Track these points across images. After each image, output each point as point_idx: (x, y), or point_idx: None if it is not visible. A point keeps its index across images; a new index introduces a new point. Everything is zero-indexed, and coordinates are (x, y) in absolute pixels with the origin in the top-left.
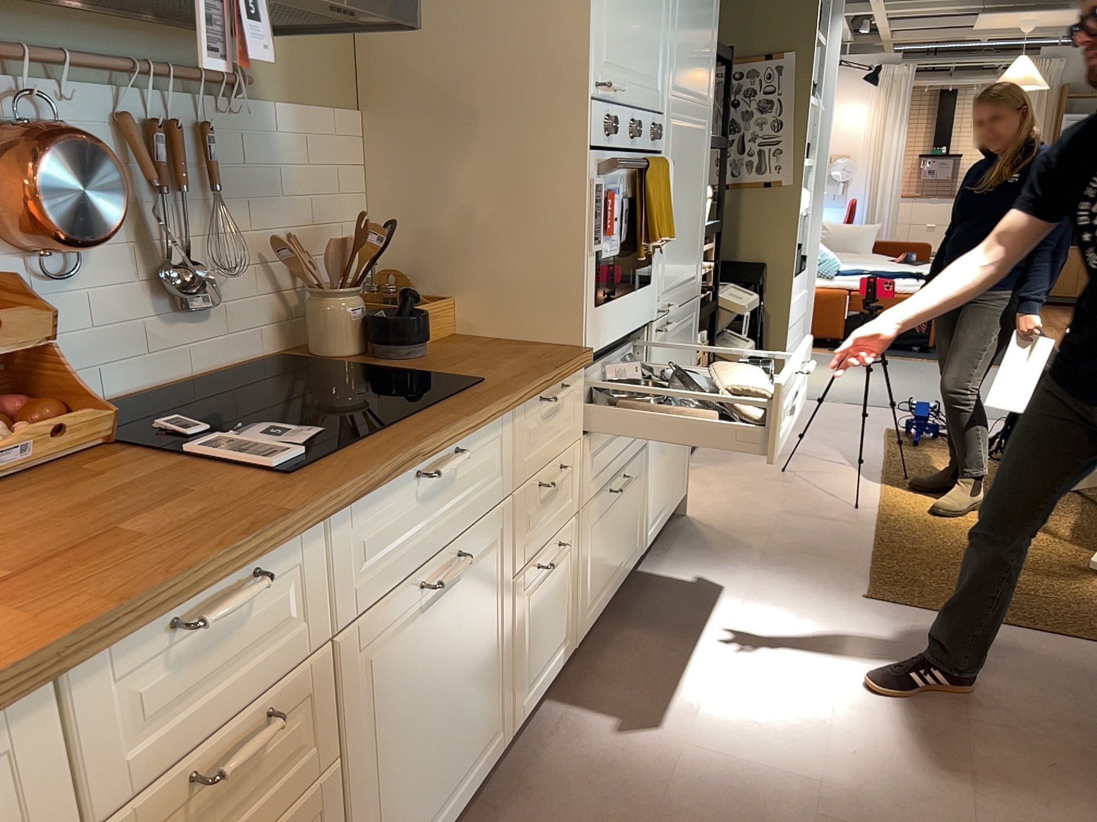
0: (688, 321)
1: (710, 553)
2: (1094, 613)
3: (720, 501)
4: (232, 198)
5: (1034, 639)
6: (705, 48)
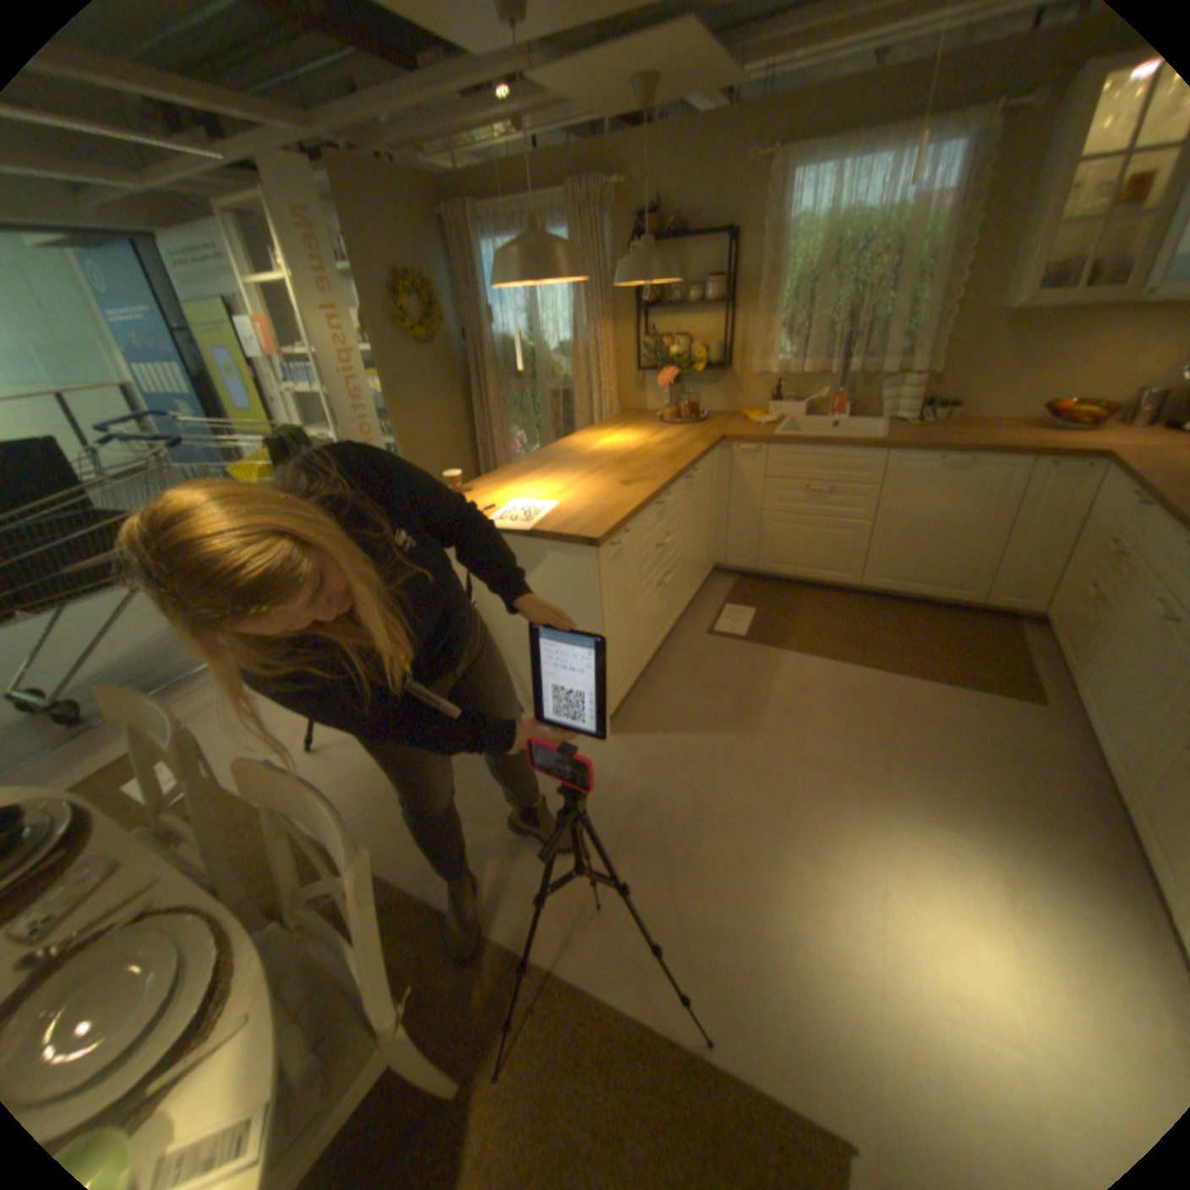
0: None
1: None
2: (539, 1076)
3: None
4: None
5: (651, 1009)
6: None
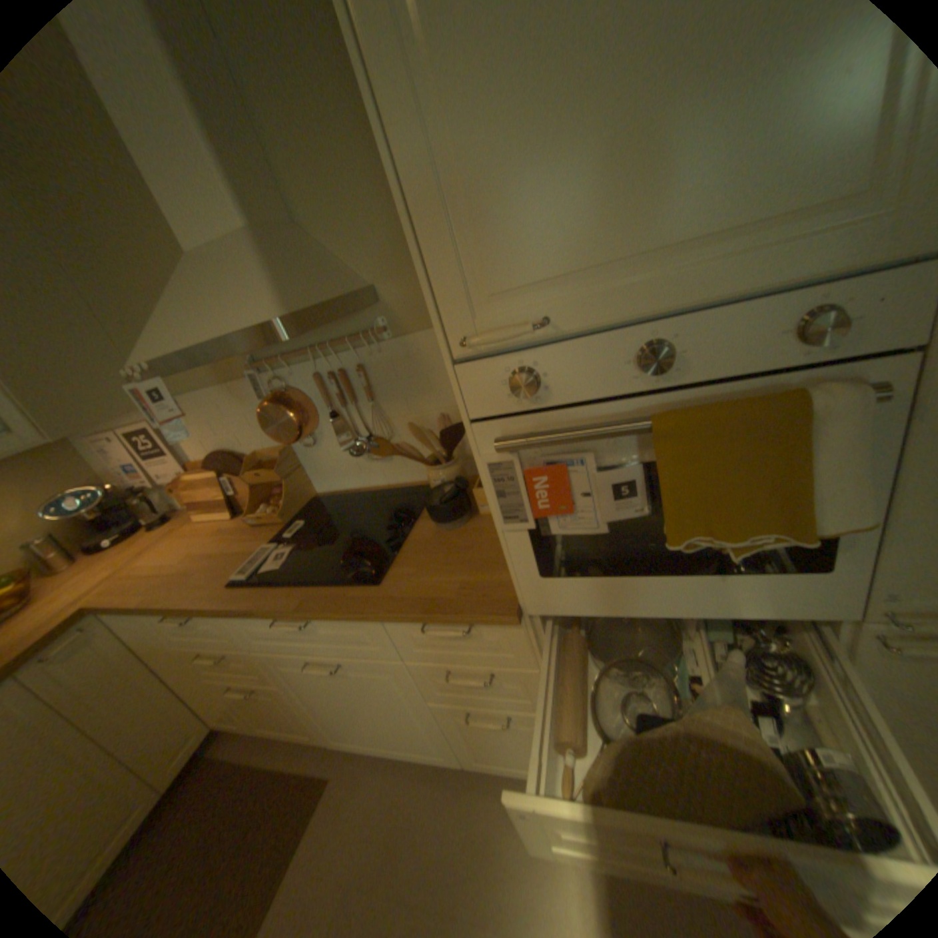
0: None
1: None
2: None
3: None
4: (392, 399)
5: None
6: None
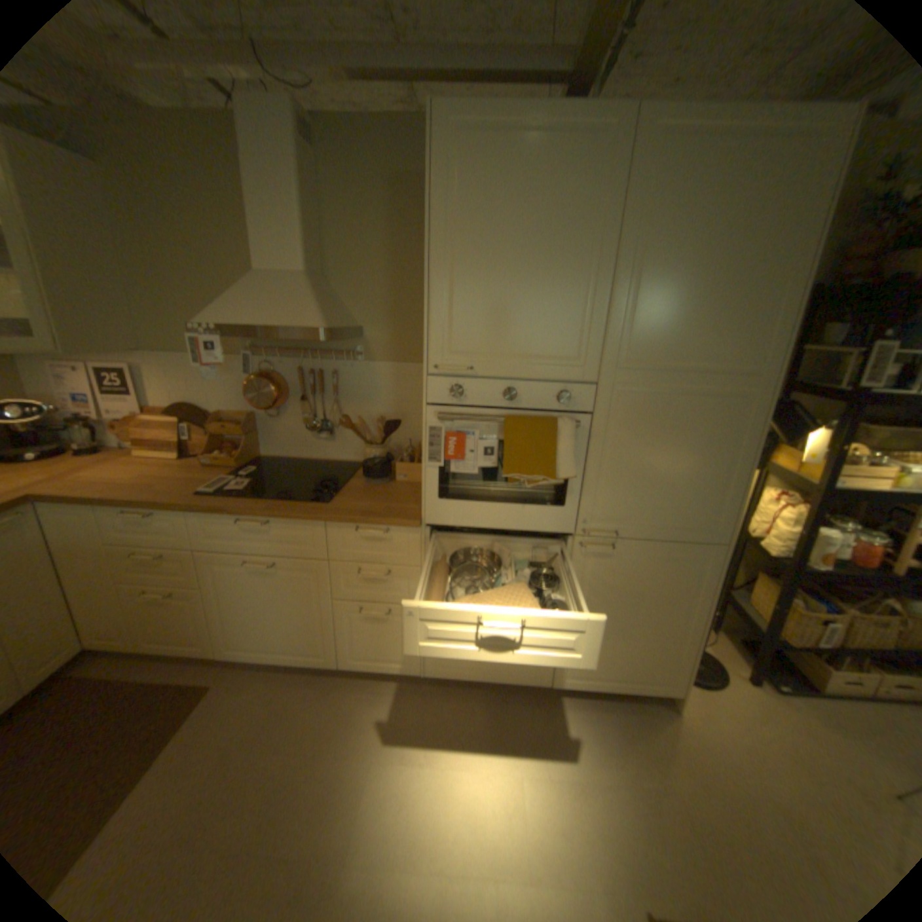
0: (680, 558)
1: (629, 745)
2: None
3: (739, 740)
4: (349, 399)
5: None
6: (739, 318)
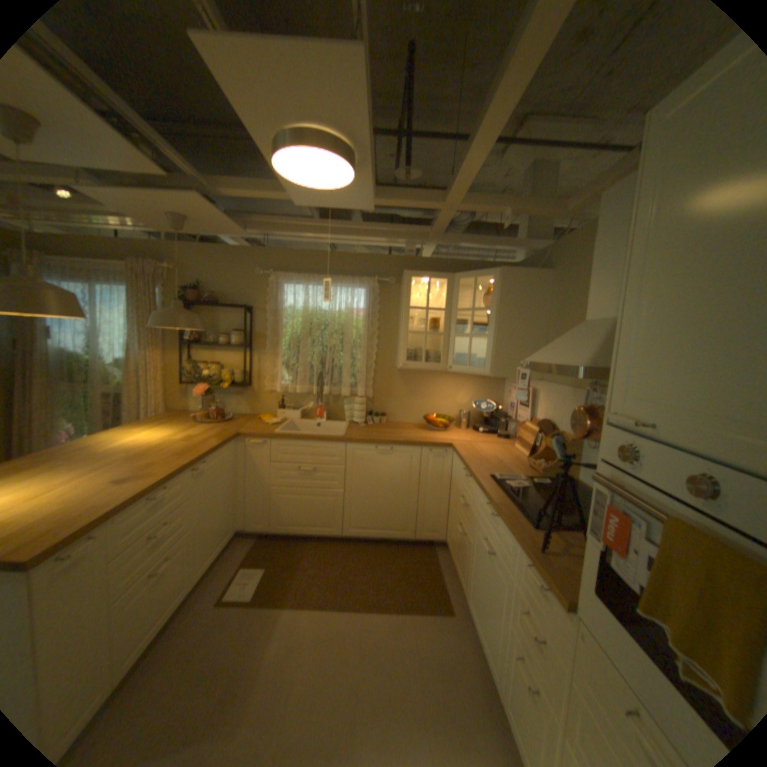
0: None
1: None
2: None
3: None
4: None
5: None
6: None
